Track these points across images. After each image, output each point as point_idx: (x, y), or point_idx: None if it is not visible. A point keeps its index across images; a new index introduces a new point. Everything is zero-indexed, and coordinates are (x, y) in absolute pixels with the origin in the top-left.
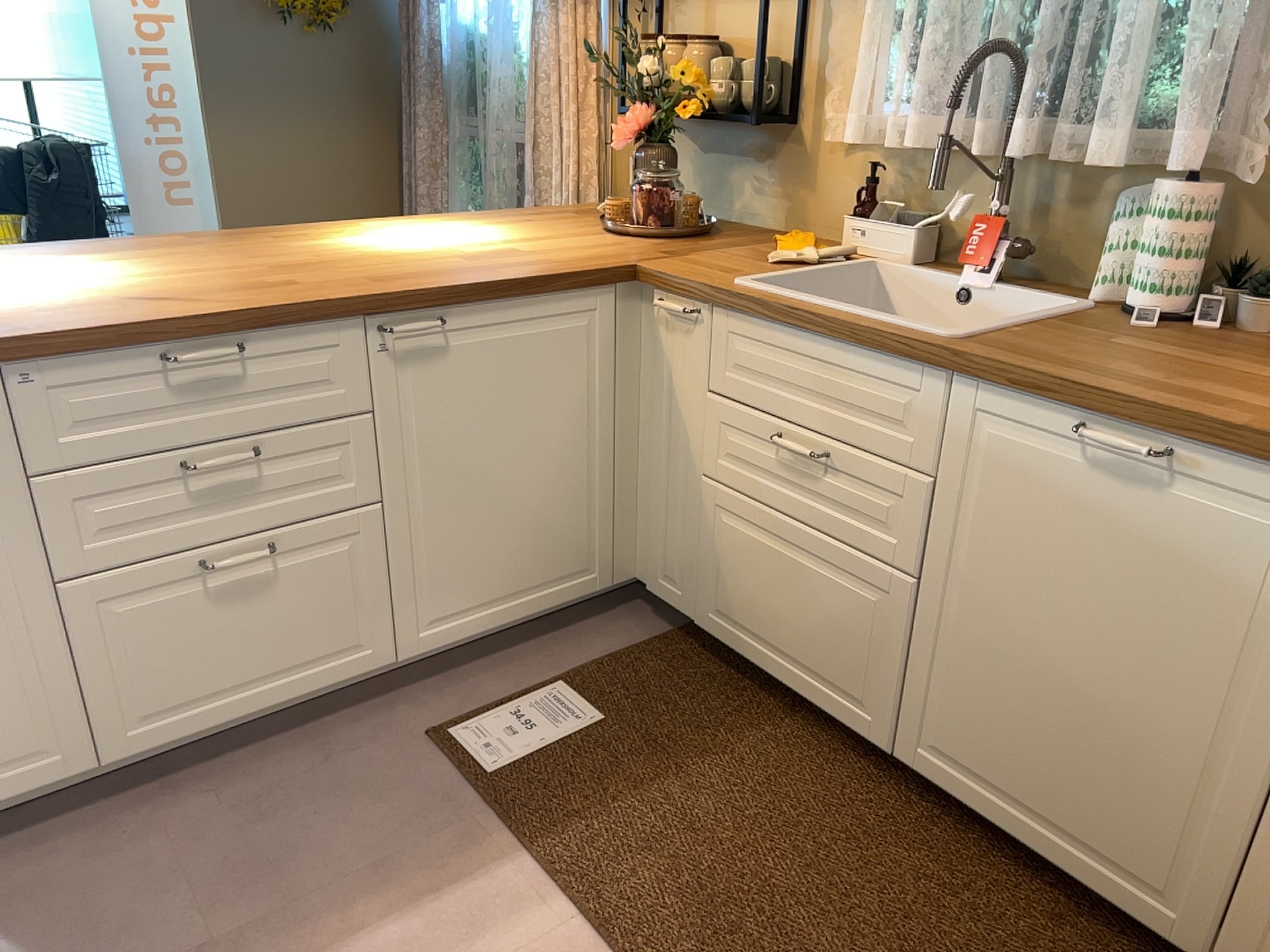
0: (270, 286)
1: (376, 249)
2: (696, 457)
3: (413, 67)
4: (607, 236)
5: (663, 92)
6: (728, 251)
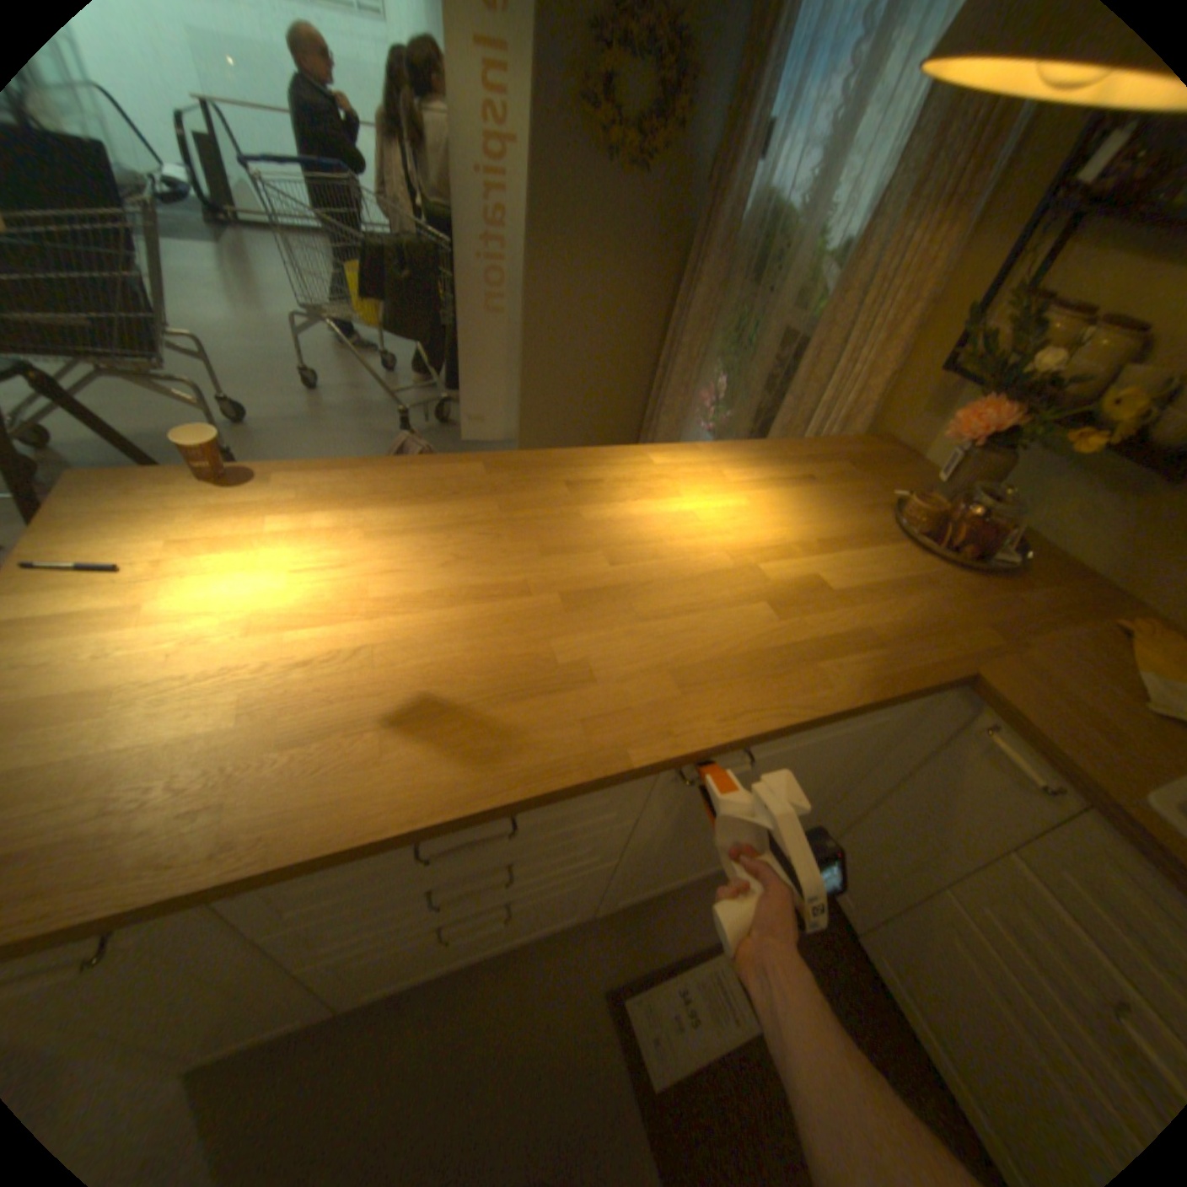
0: (559, 681)
1: (672, 545)
2: (950, 872)
3: (710, 218)
4: (910, 549)
5: (1054, 391)
6: (1074, 640)
